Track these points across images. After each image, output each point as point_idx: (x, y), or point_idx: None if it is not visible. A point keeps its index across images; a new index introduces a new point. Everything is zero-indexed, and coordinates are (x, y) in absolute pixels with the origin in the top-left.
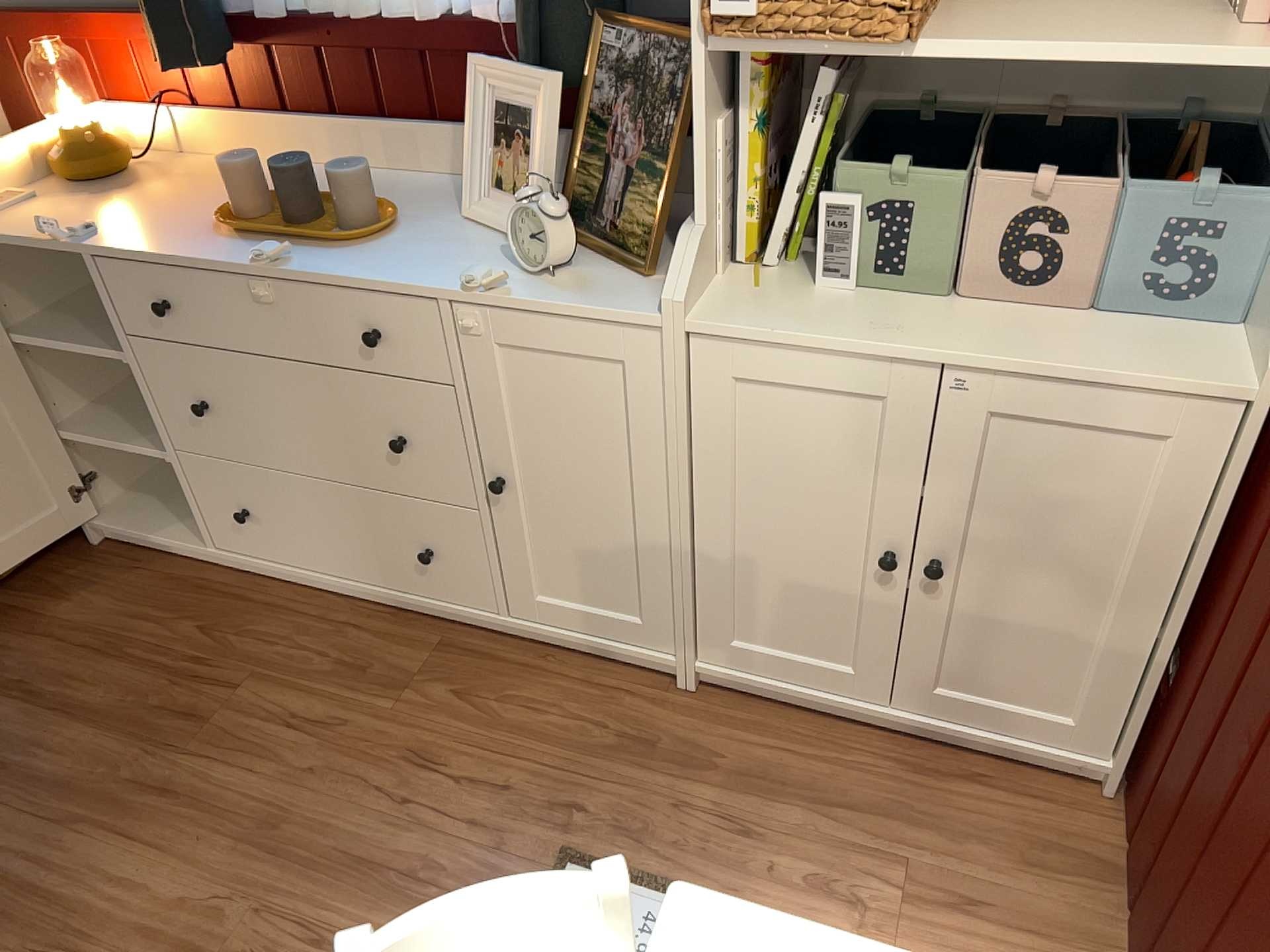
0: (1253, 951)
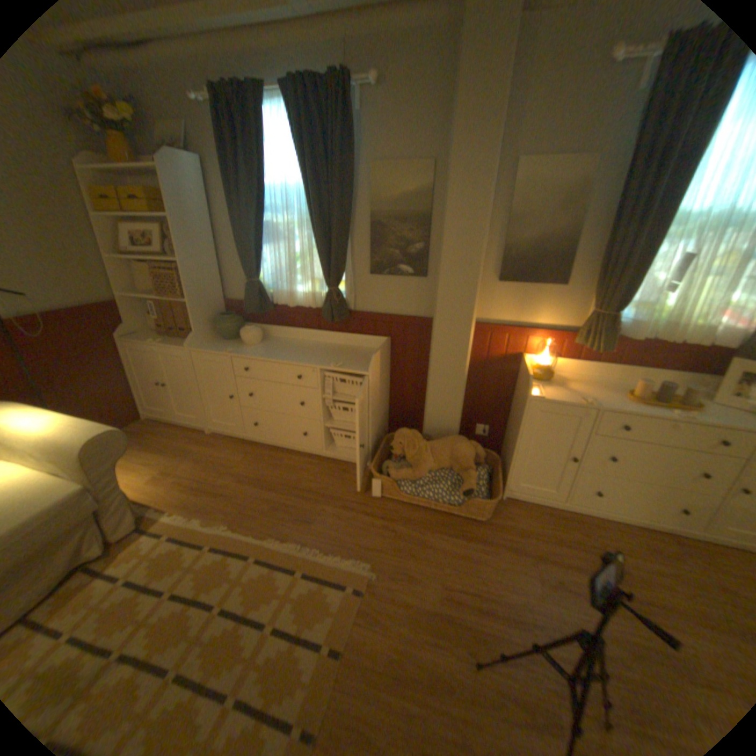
0: None
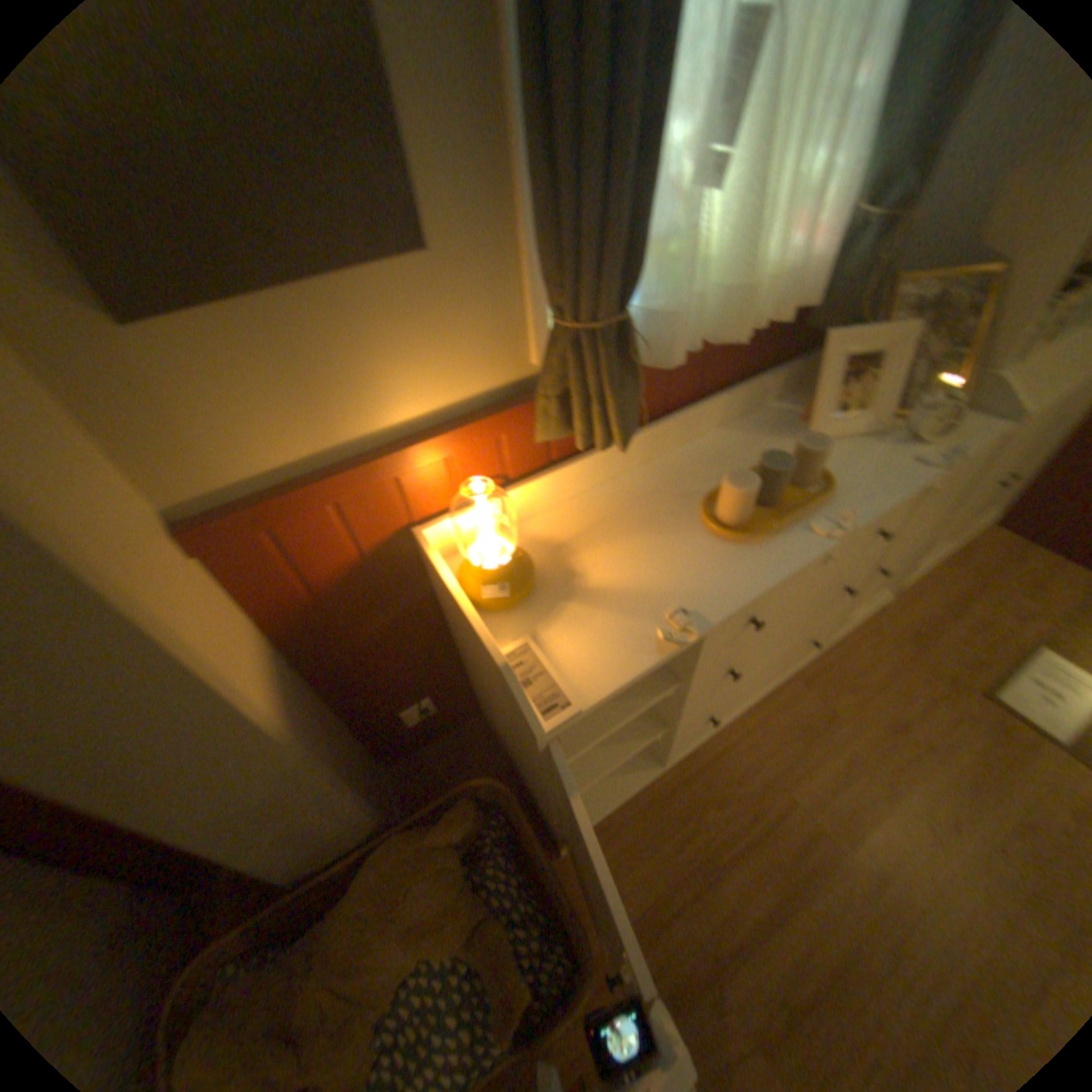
0: None
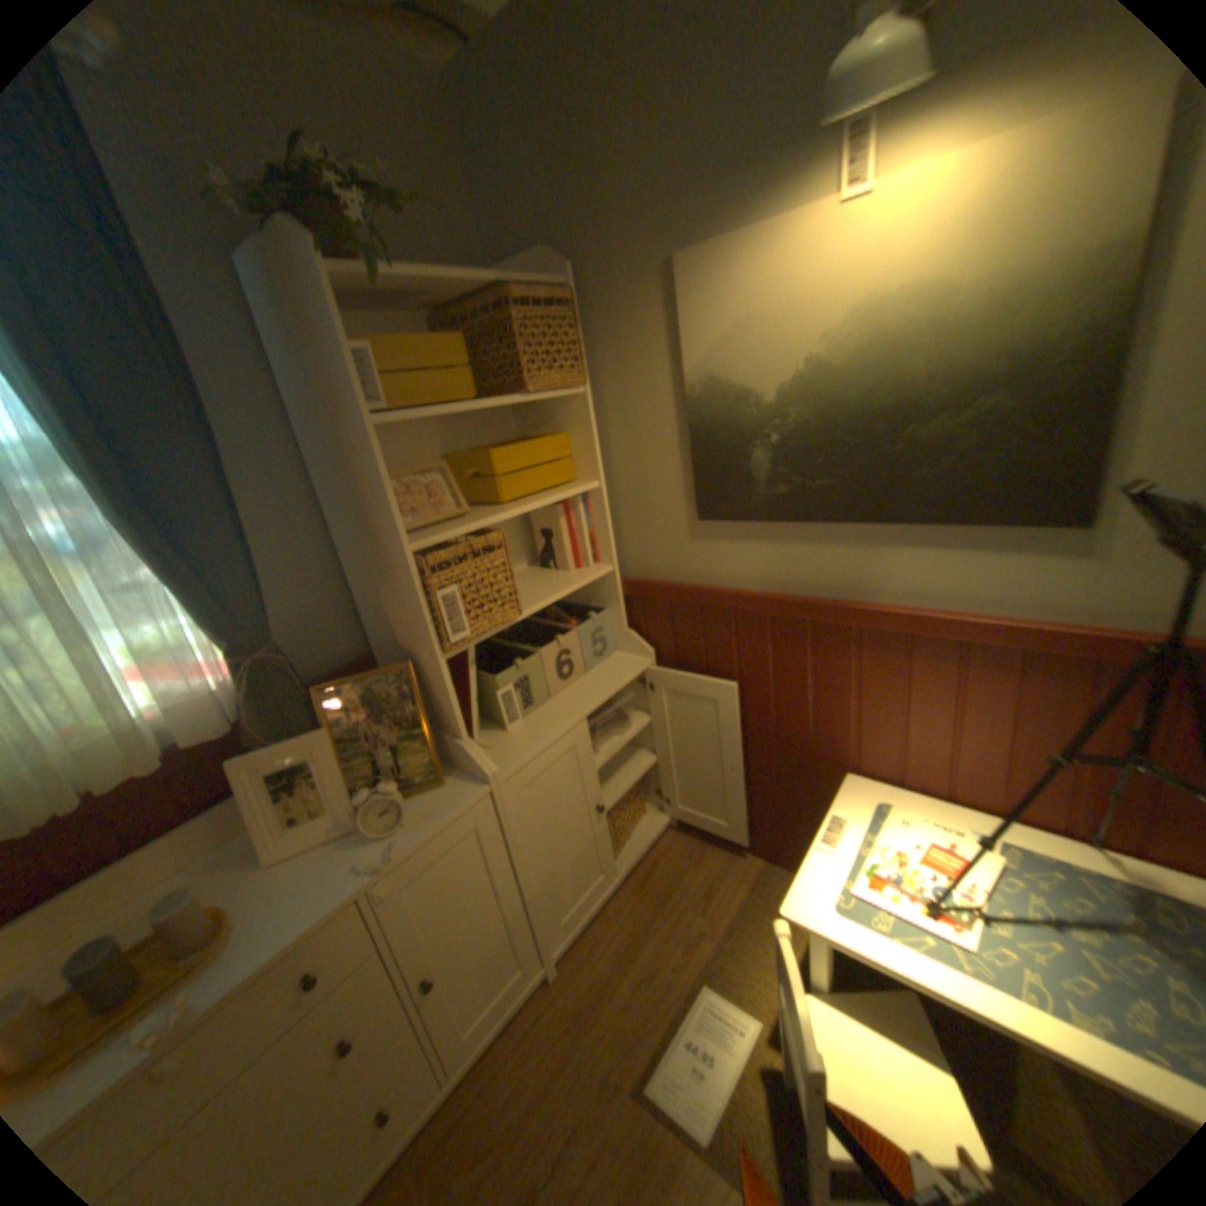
0: (807, 772)
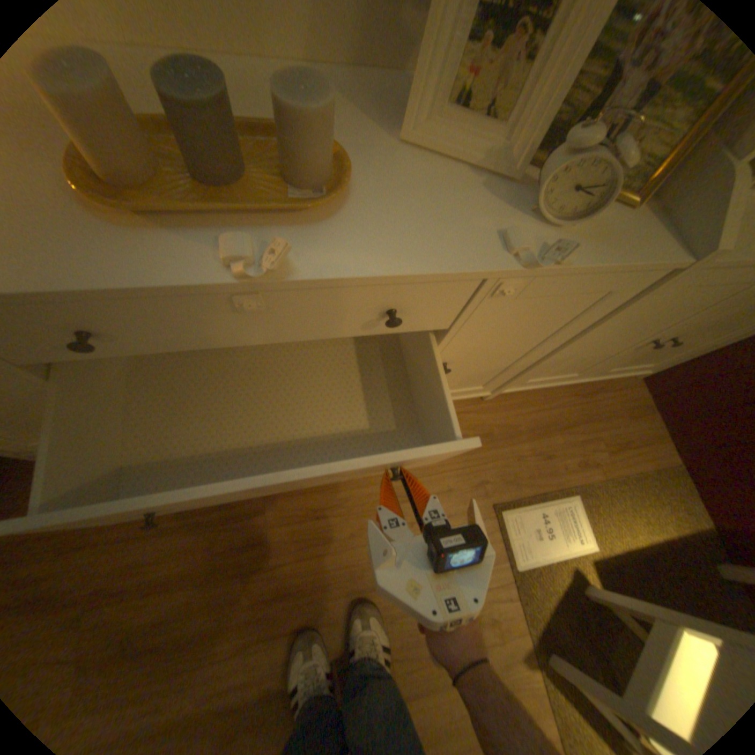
0: None
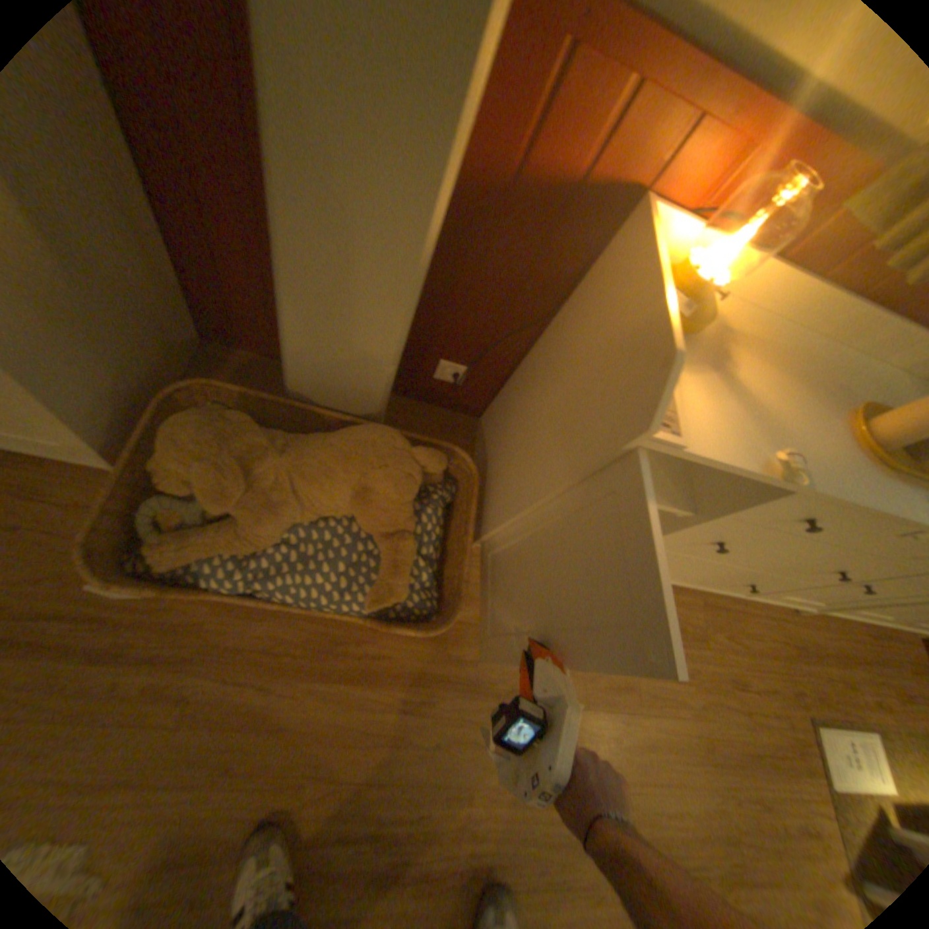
0: None
